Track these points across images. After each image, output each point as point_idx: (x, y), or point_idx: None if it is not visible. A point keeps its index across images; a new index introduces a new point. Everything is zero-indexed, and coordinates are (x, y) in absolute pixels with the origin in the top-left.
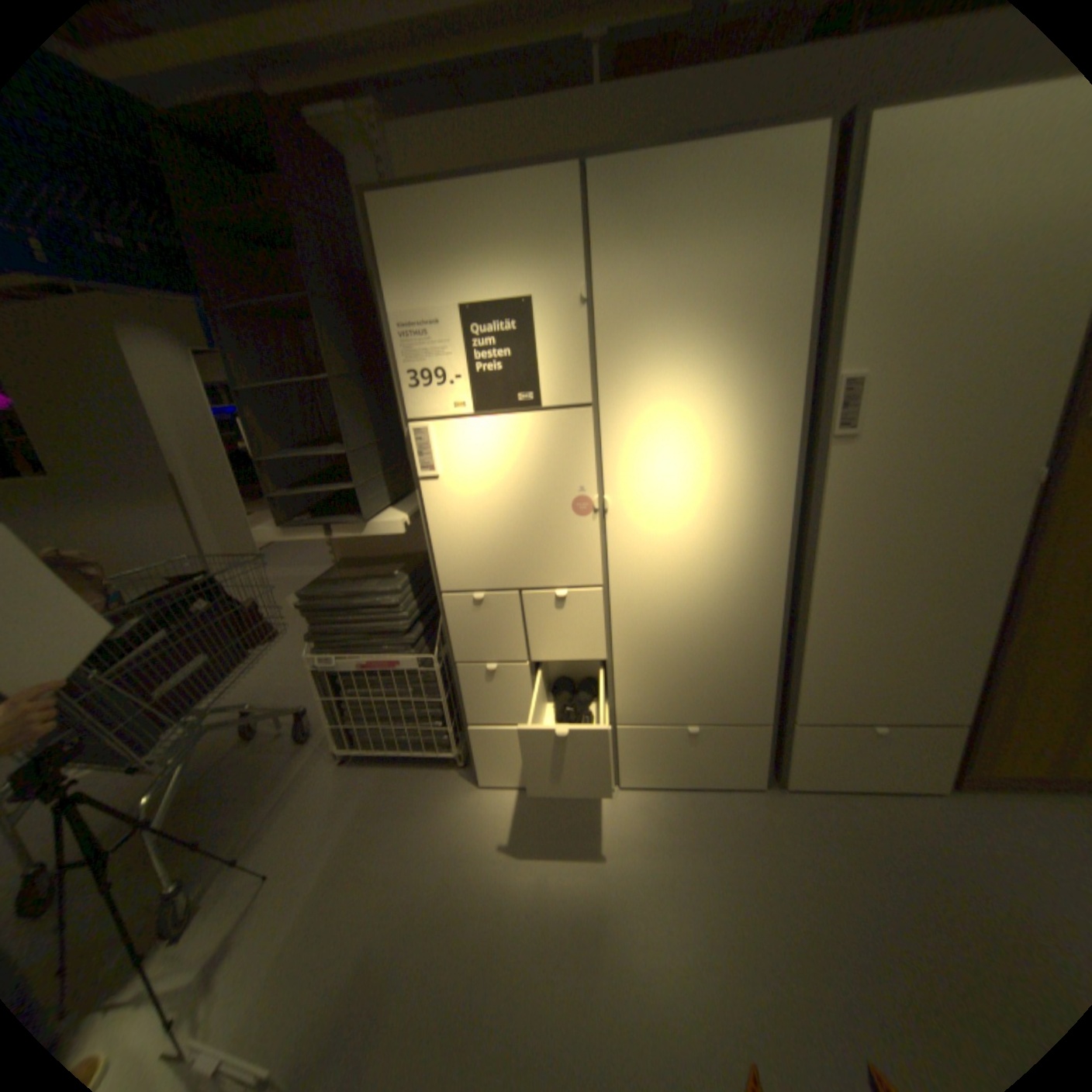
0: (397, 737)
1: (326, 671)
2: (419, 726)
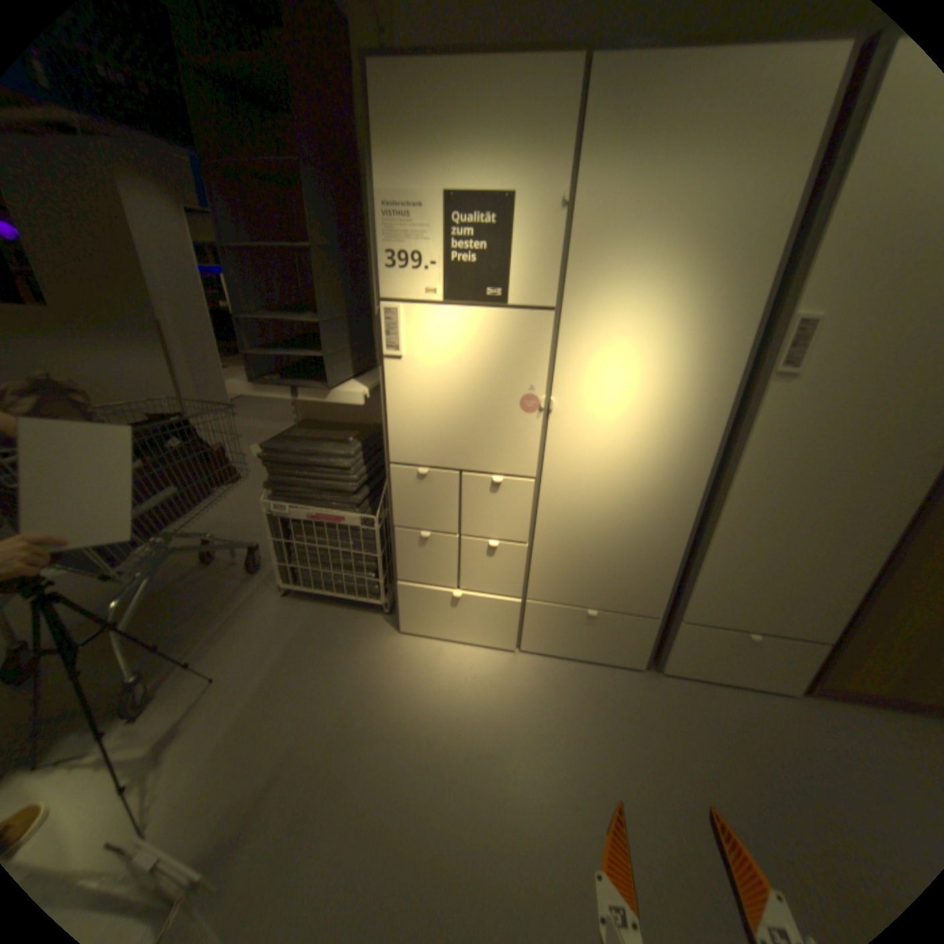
0: (335, 581)
1: (280, 516)
2: (355, 575)
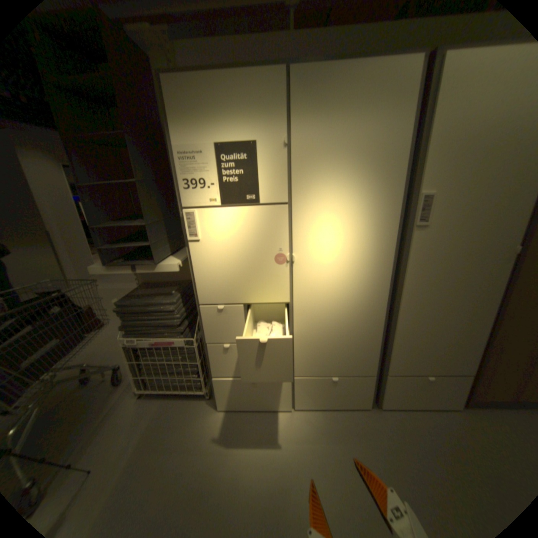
0: (171, 383)
1: (131, 347)
2: (184, 377)
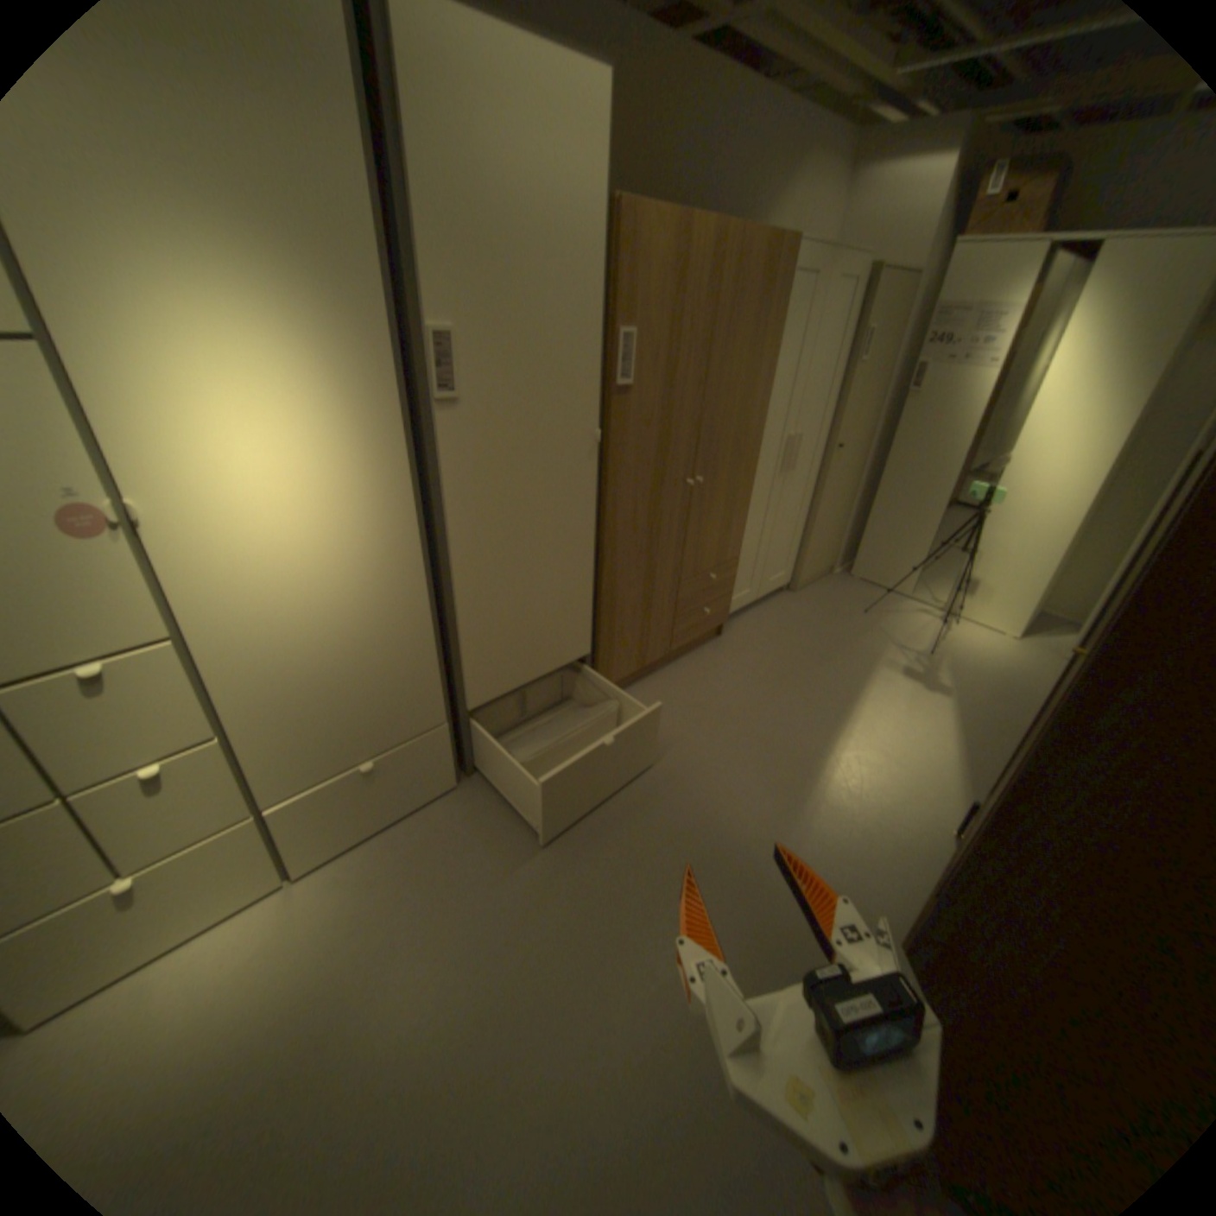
0: None
1: None
2: None
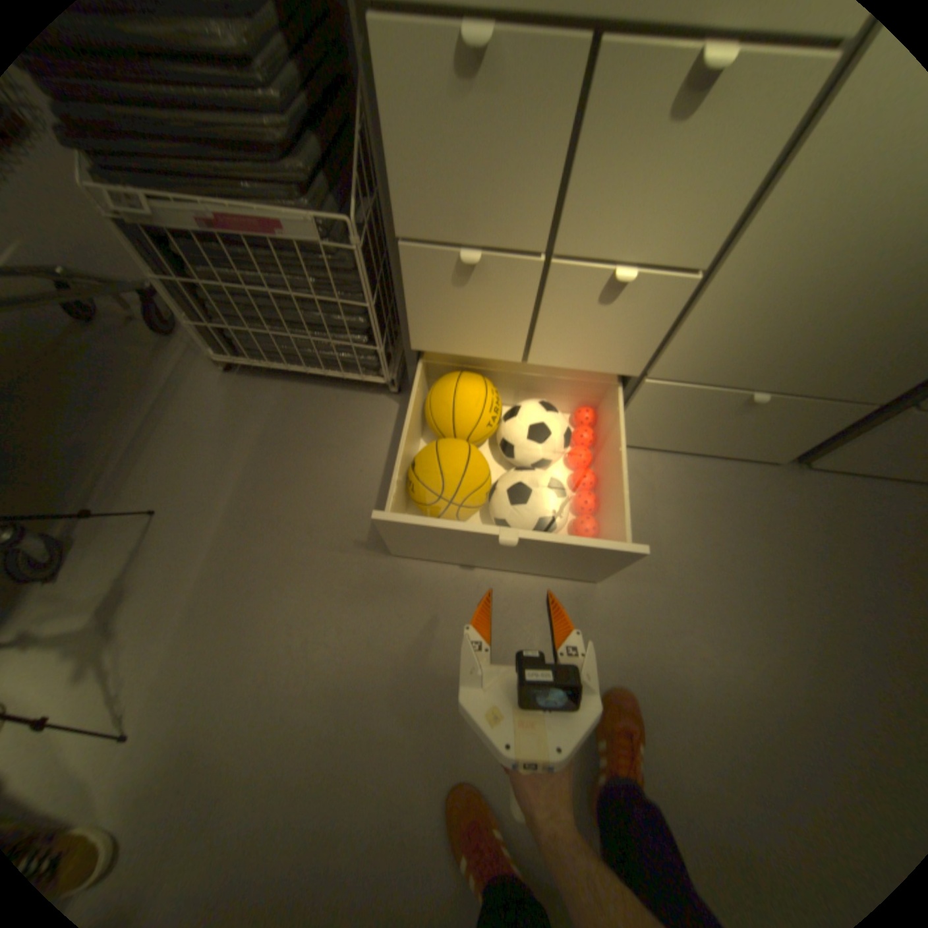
0: (300, 350)
1: (142, 225)
2: (331, 339)
